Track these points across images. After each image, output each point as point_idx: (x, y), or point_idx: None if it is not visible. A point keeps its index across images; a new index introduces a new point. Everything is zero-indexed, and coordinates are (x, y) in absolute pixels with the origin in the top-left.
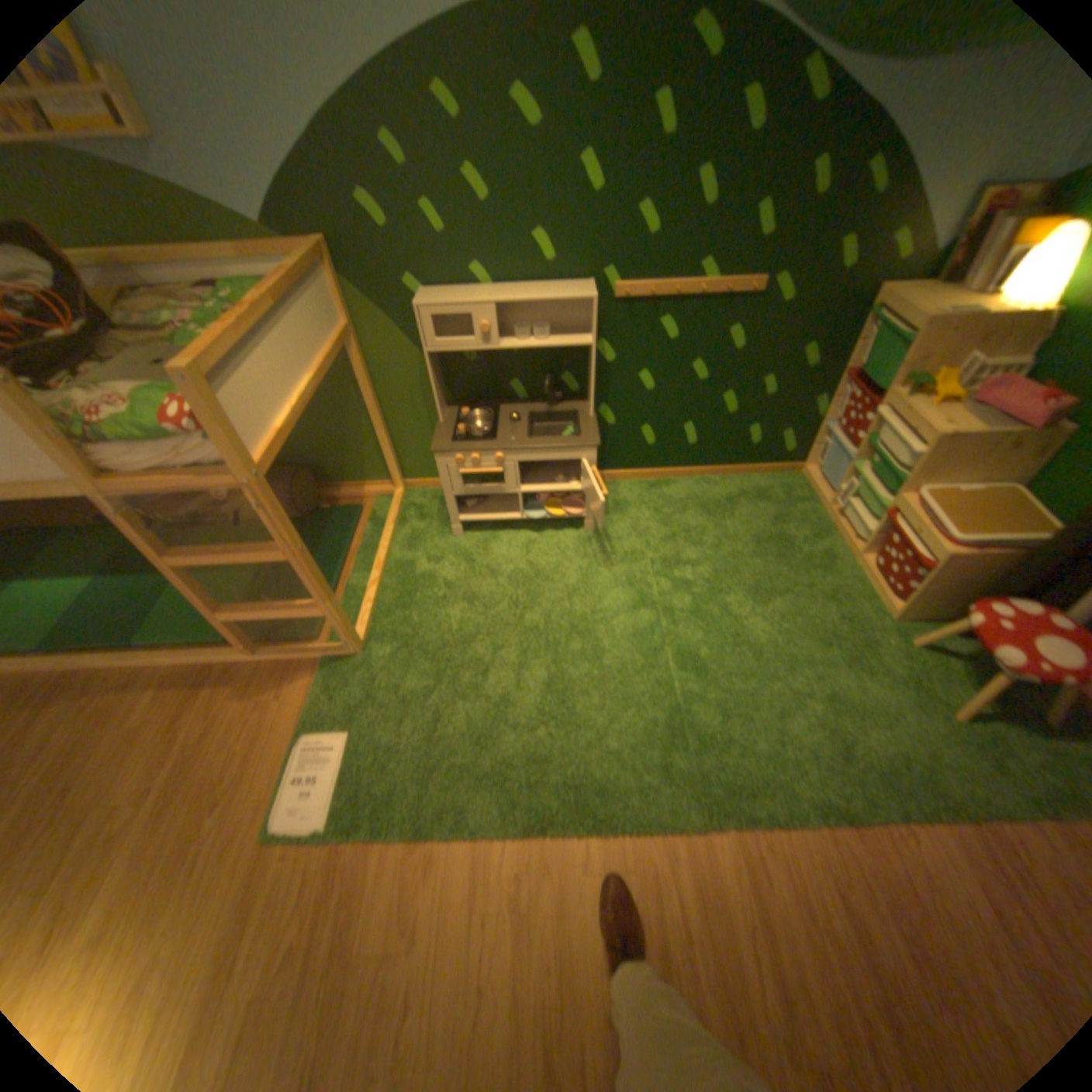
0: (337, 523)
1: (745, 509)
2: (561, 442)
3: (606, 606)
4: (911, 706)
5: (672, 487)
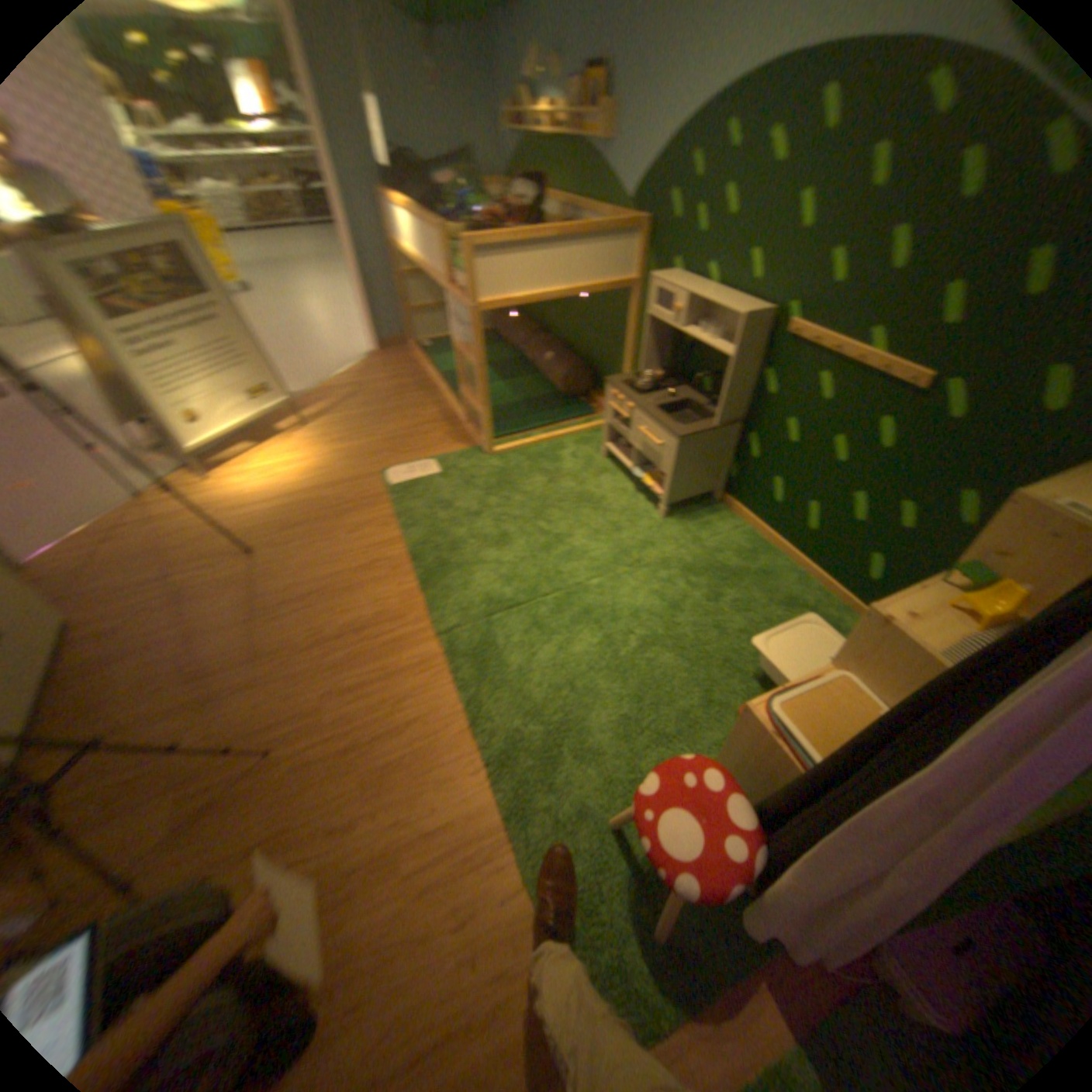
0: (574, 411)
1: (790, 618)
2: (667, 421)
3: (591, 547)
4: (607, 778)
5: (770, 556)
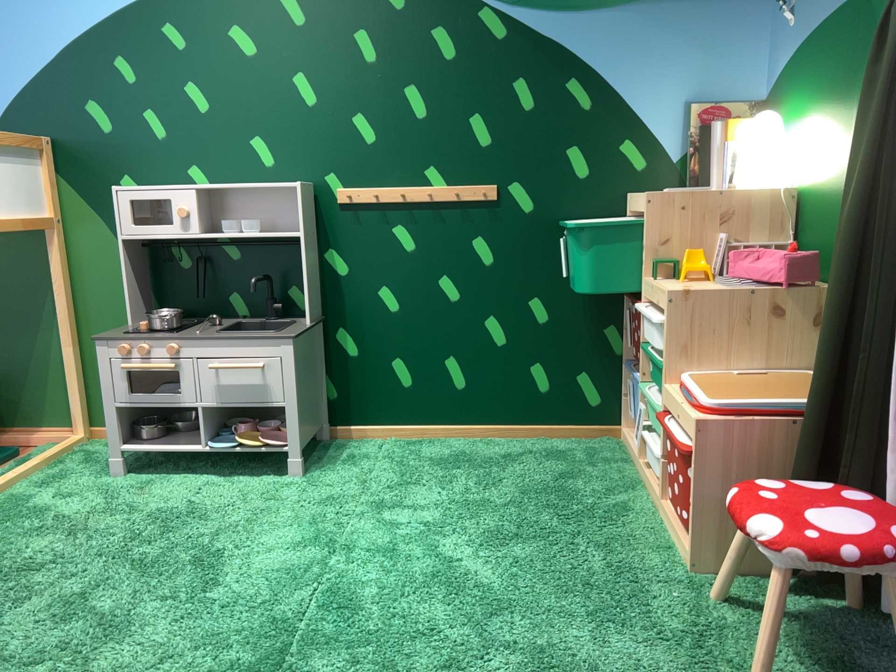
0: None
1: (527, 465)
2: (252, 333)
3: (264, 544)
4: (683, 669)
5: (439, 444)
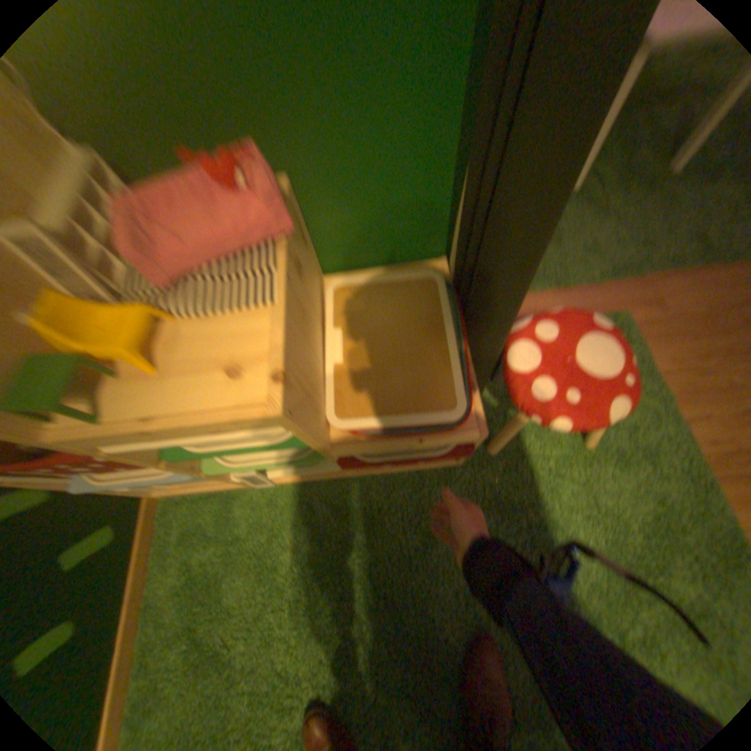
0: None
1: (227, 633)
2: None
3: None
4: (584, 490)
5: None
